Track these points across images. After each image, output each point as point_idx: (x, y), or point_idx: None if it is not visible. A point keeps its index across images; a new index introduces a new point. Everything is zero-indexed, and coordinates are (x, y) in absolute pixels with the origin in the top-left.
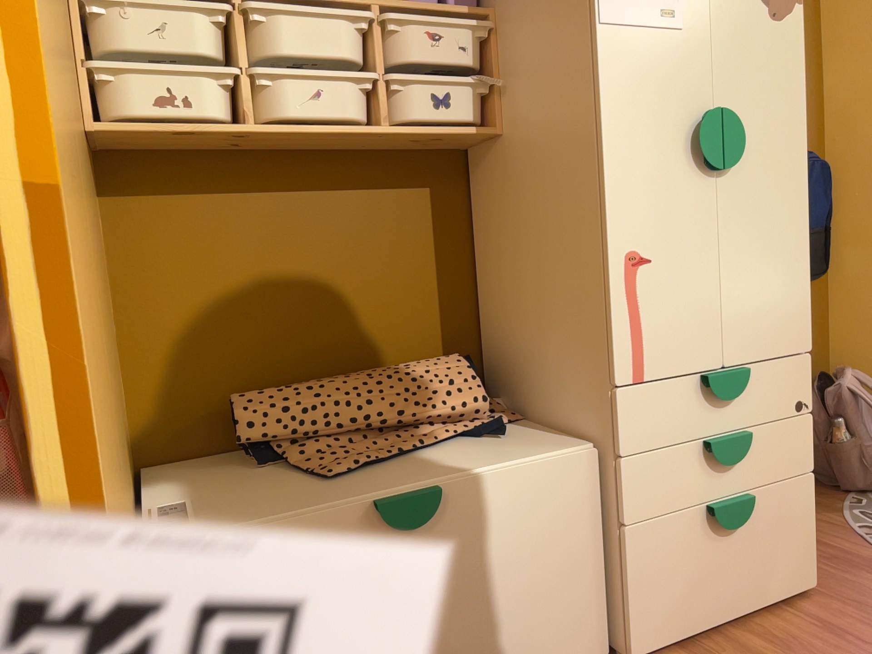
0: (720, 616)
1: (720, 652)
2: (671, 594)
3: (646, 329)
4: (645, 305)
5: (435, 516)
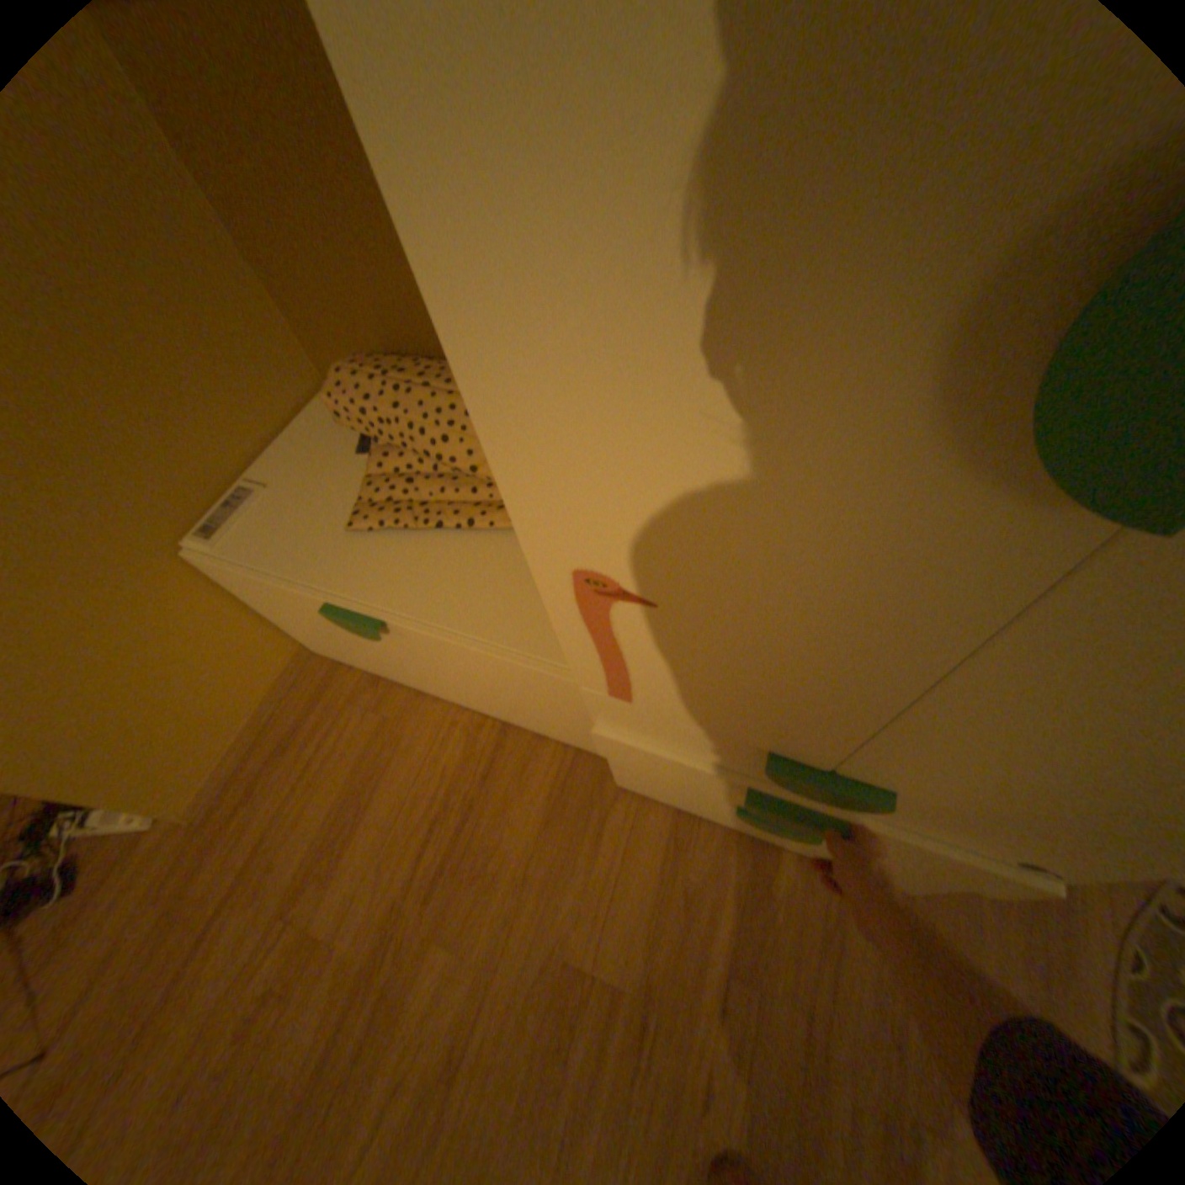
0: (734, 827)
1: (695, 846)
2: (666, 793)
3: (634, 666)
4: (631, 644)
5: (392, 632)
